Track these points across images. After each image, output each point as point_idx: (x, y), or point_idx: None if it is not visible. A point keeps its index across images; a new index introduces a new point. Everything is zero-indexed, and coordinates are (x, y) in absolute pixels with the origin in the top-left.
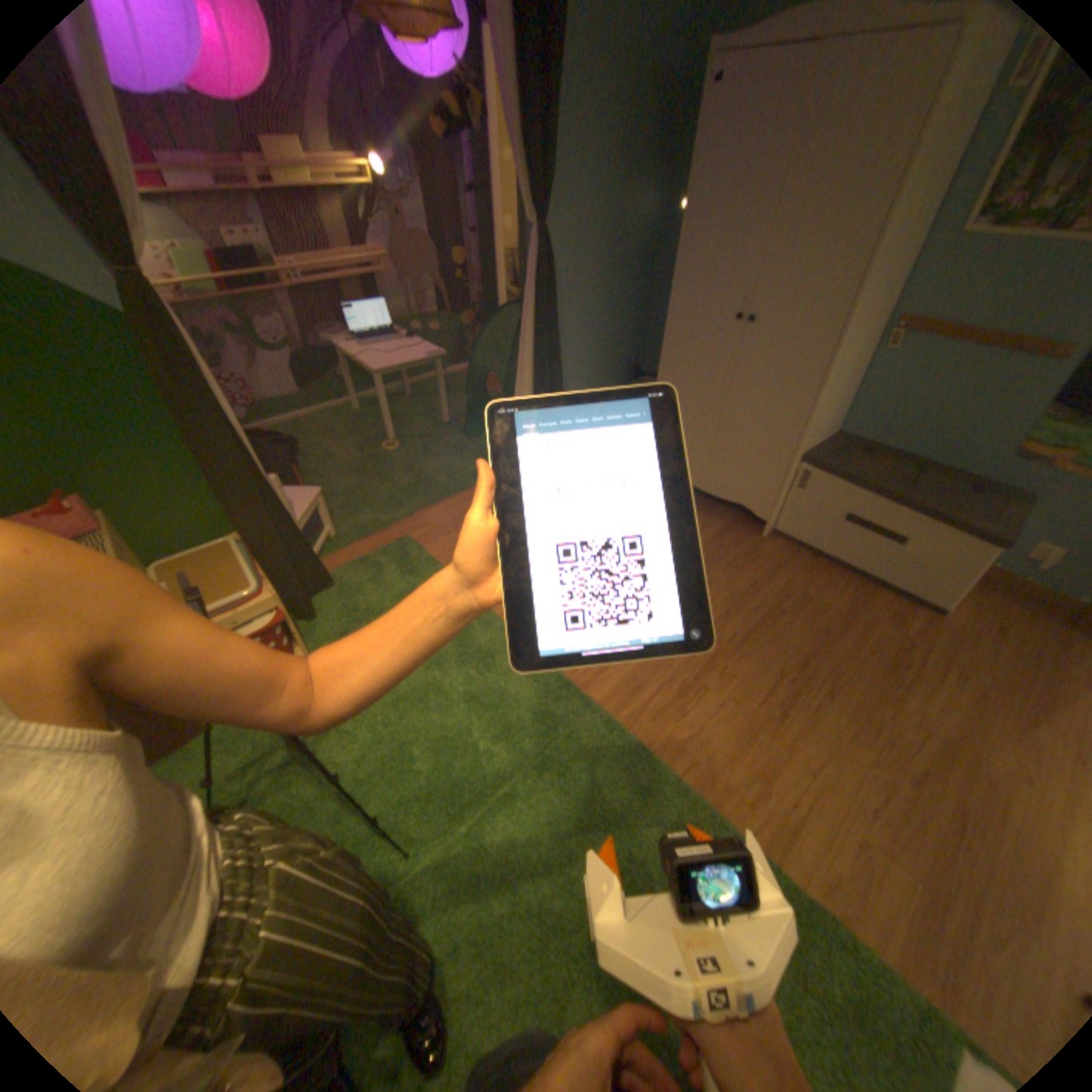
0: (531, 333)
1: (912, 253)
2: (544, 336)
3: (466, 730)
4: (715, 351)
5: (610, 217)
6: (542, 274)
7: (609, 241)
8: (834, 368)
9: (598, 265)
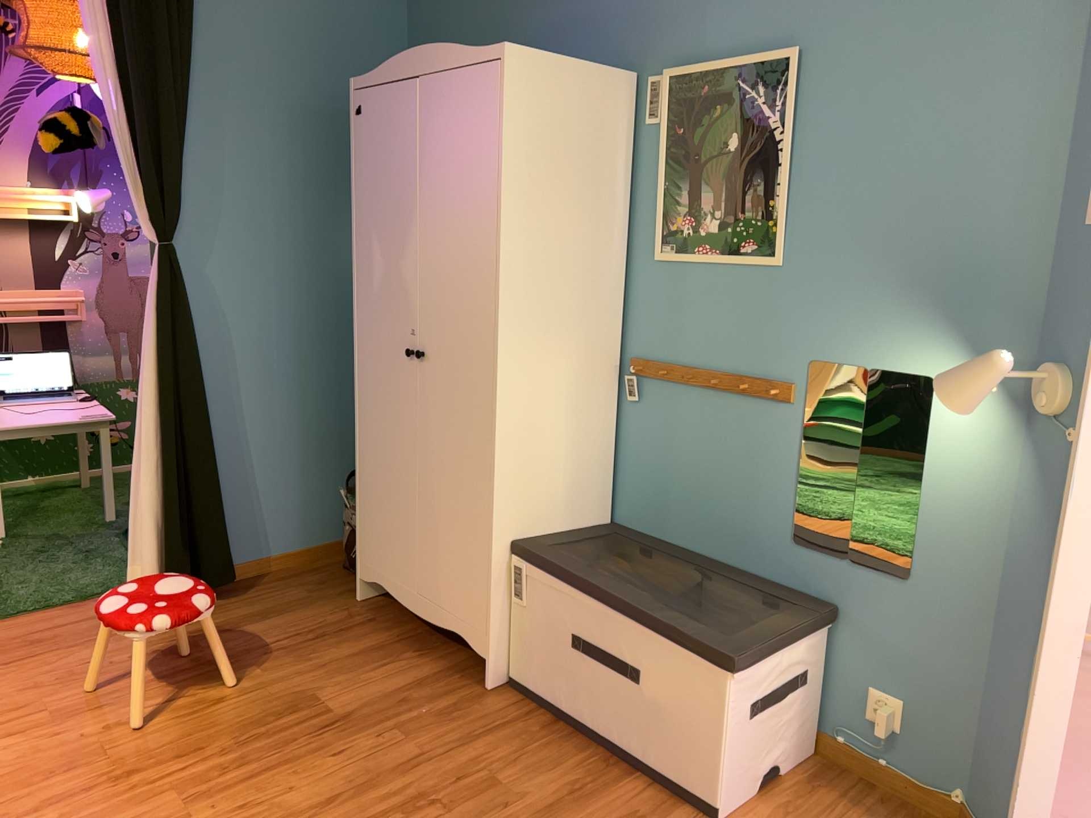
0: (152, 369)
1: (605, 283)
2: (163, 372)
3: None
4: (397, 398)
5: (308, 250)
6: (160, 296)
7: (308, 277)
8: (502, 410)
9: (292, 303)
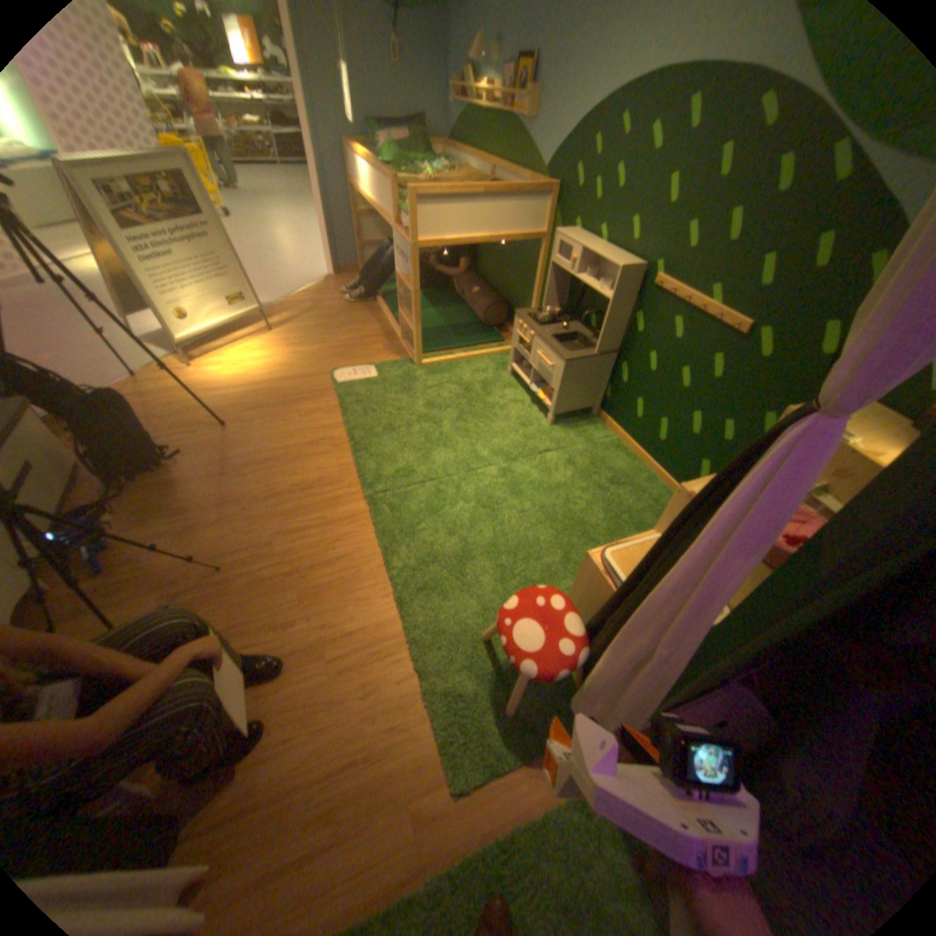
0: None
1: None
2: None
3: (452, 512)
4: None
5: None
6: None
7: None
8: None
9: None
